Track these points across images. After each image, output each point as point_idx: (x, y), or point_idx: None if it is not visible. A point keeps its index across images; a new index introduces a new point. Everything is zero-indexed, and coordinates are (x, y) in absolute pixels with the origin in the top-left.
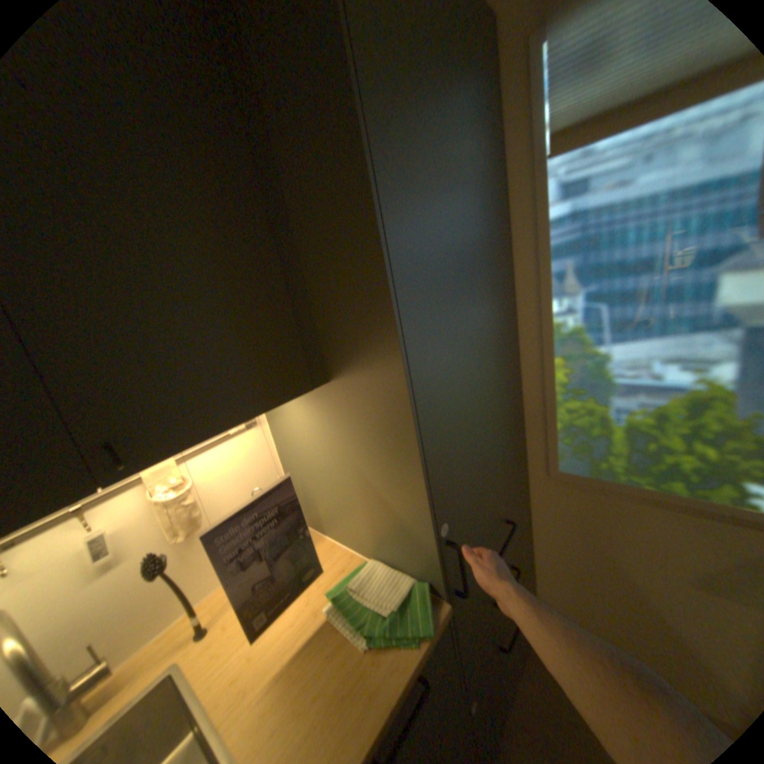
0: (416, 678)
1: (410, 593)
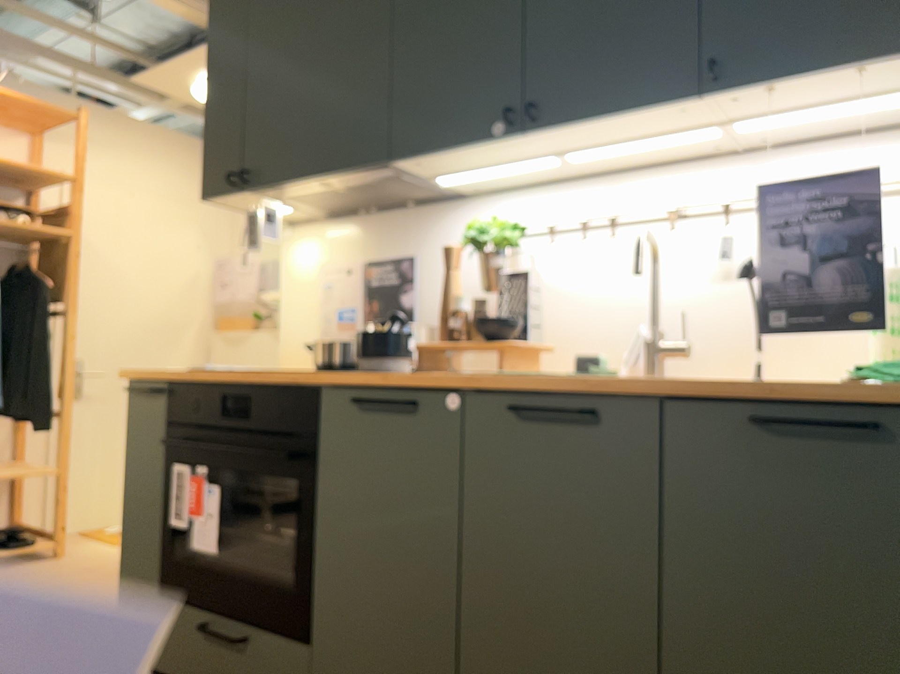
0: (865, 394)
1: None
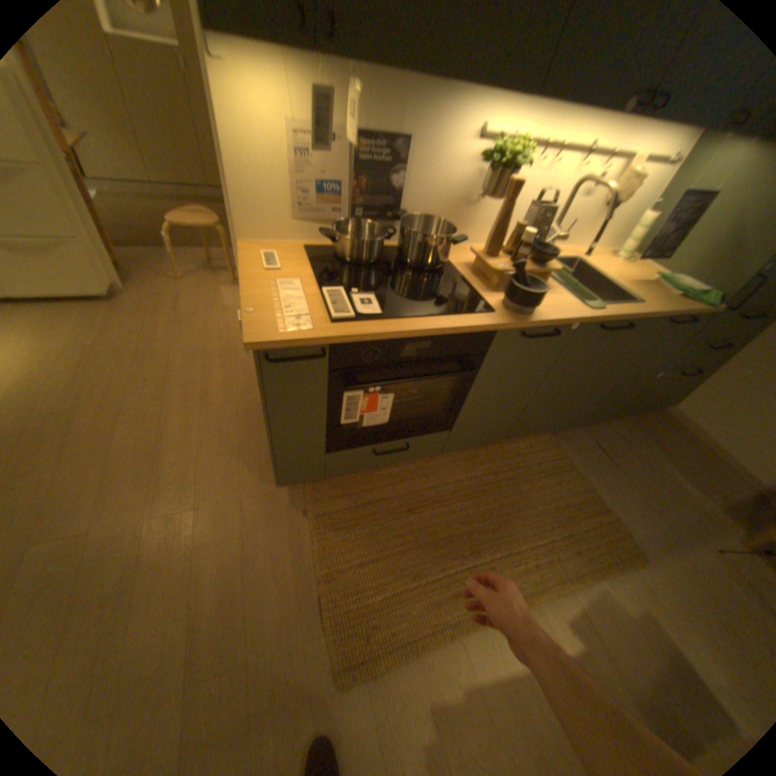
0: (702, 312)
1: (708, 291)
